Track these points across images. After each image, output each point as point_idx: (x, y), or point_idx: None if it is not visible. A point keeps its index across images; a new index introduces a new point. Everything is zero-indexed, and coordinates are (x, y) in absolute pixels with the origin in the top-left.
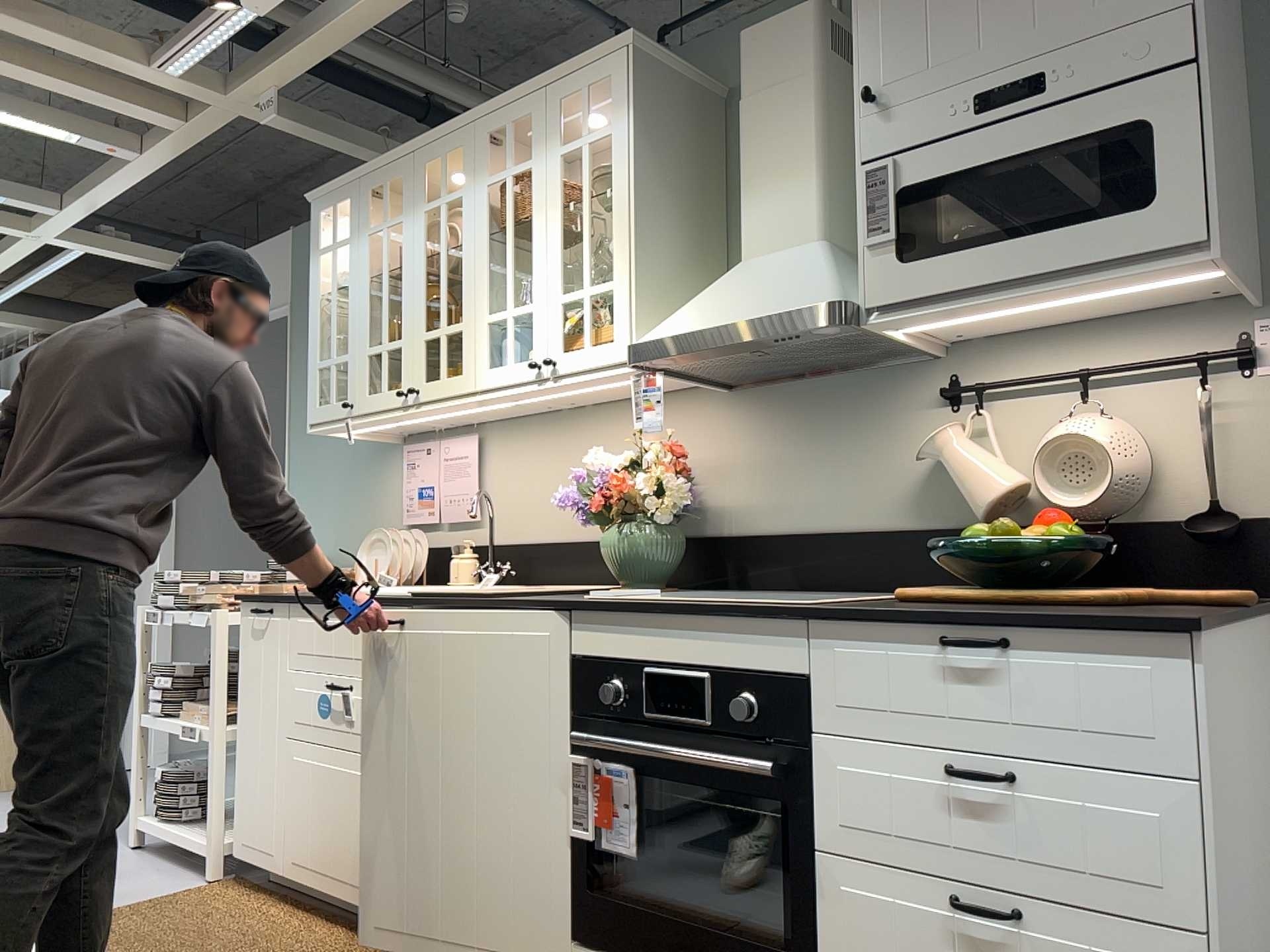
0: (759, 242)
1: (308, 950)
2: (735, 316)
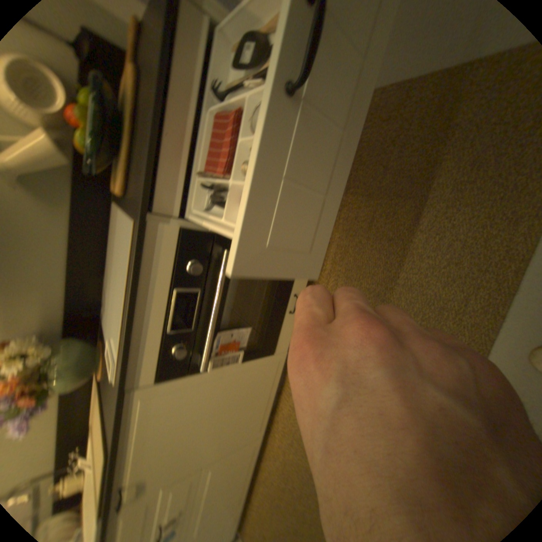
0: None
1: (277, 476)
2: None
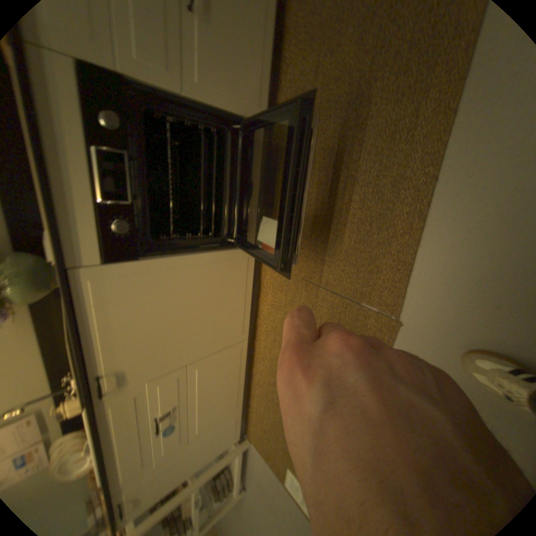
0: None
1: (267, 373)
2: None
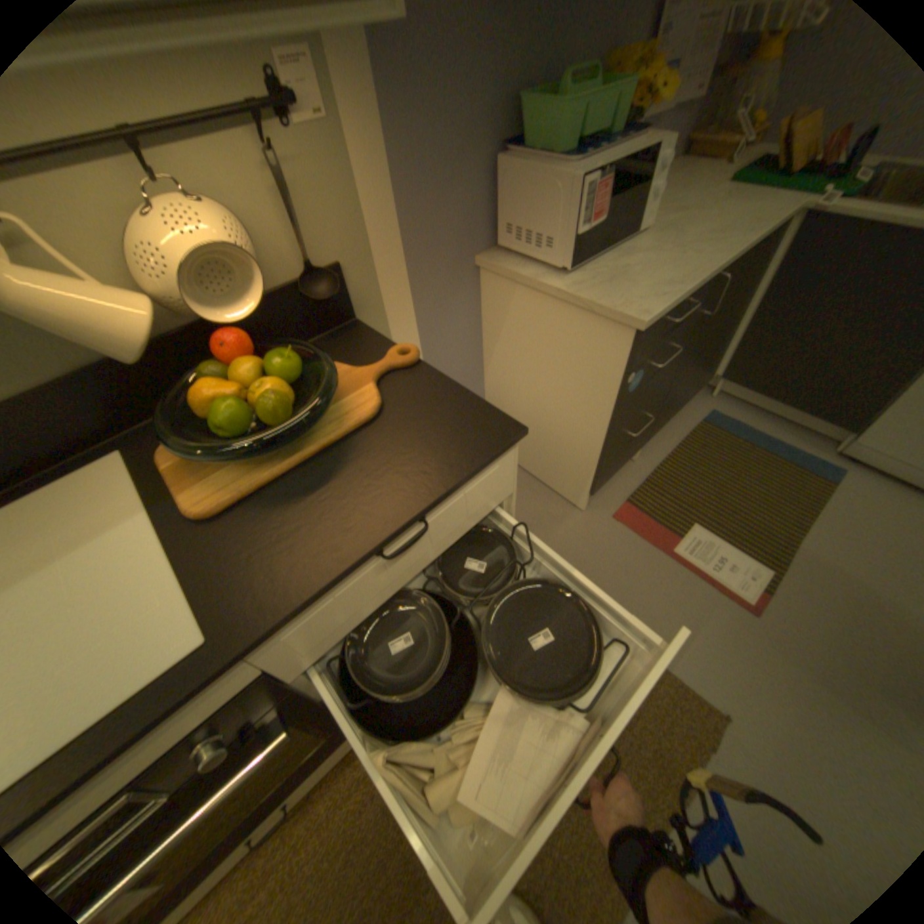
0: None
1: None
2: None
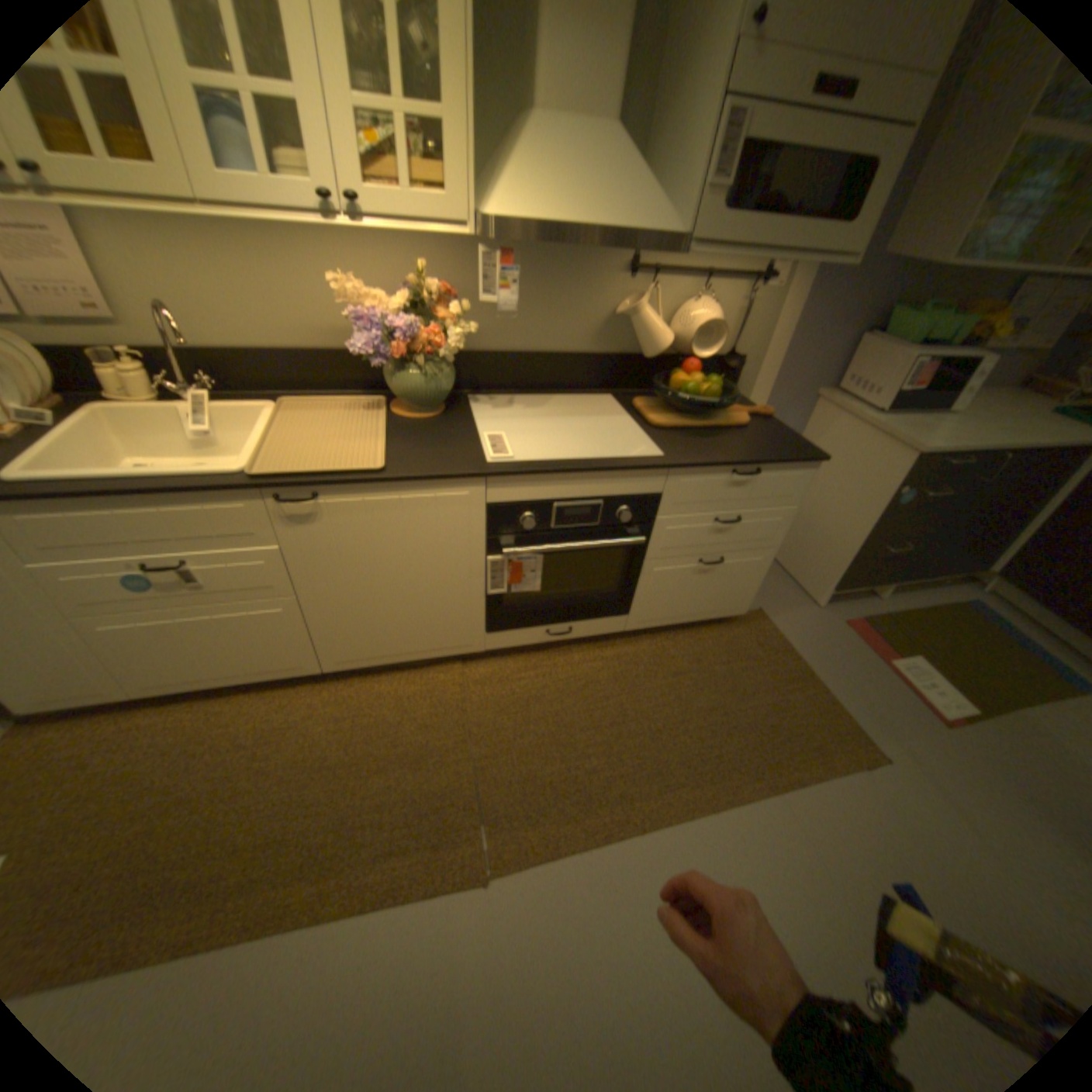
0: (562, 96)
1: (248, 726)
2: (600, 218)
